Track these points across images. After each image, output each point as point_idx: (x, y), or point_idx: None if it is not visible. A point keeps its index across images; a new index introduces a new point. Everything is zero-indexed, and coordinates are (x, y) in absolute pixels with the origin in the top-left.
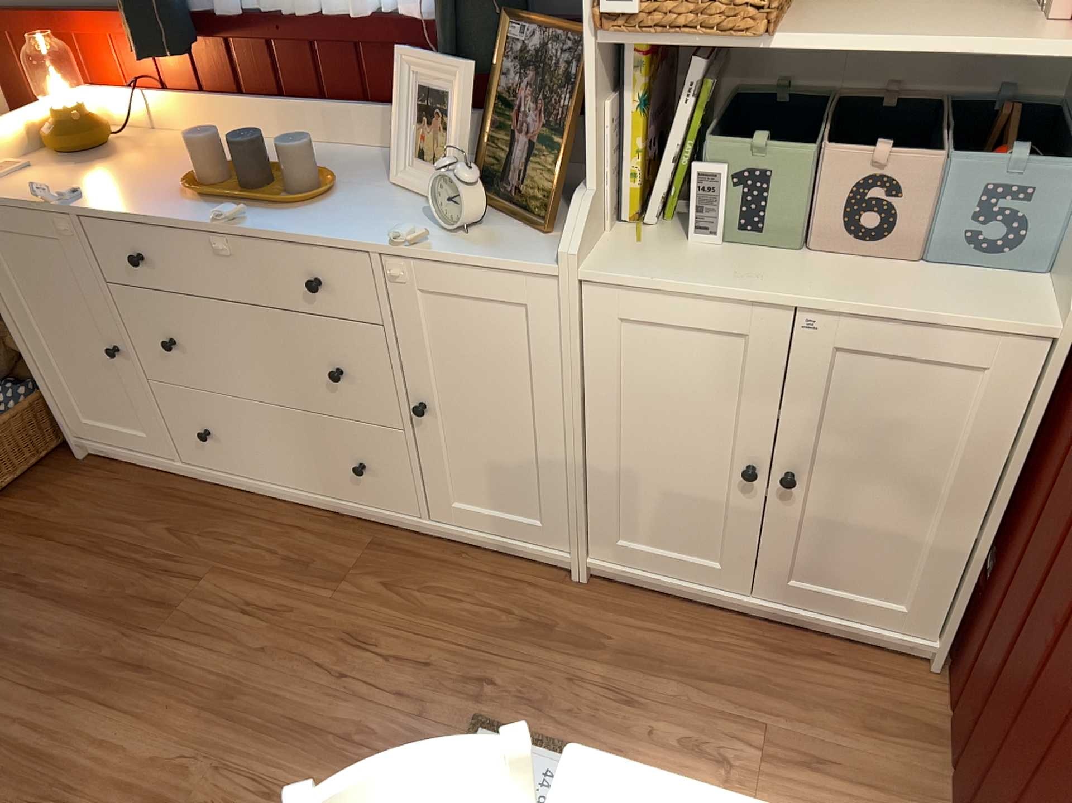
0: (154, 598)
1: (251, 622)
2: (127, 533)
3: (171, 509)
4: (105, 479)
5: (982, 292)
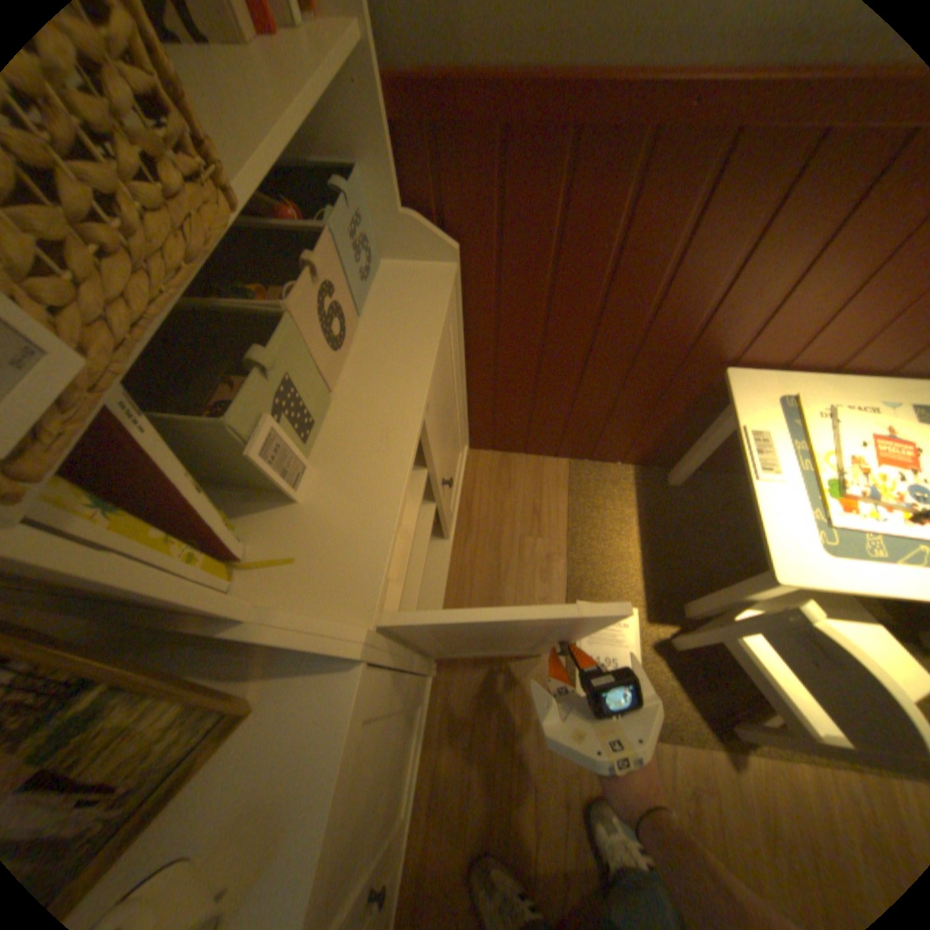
0: None
1: None
2: None
3: None
4: None
5: (403, 288)
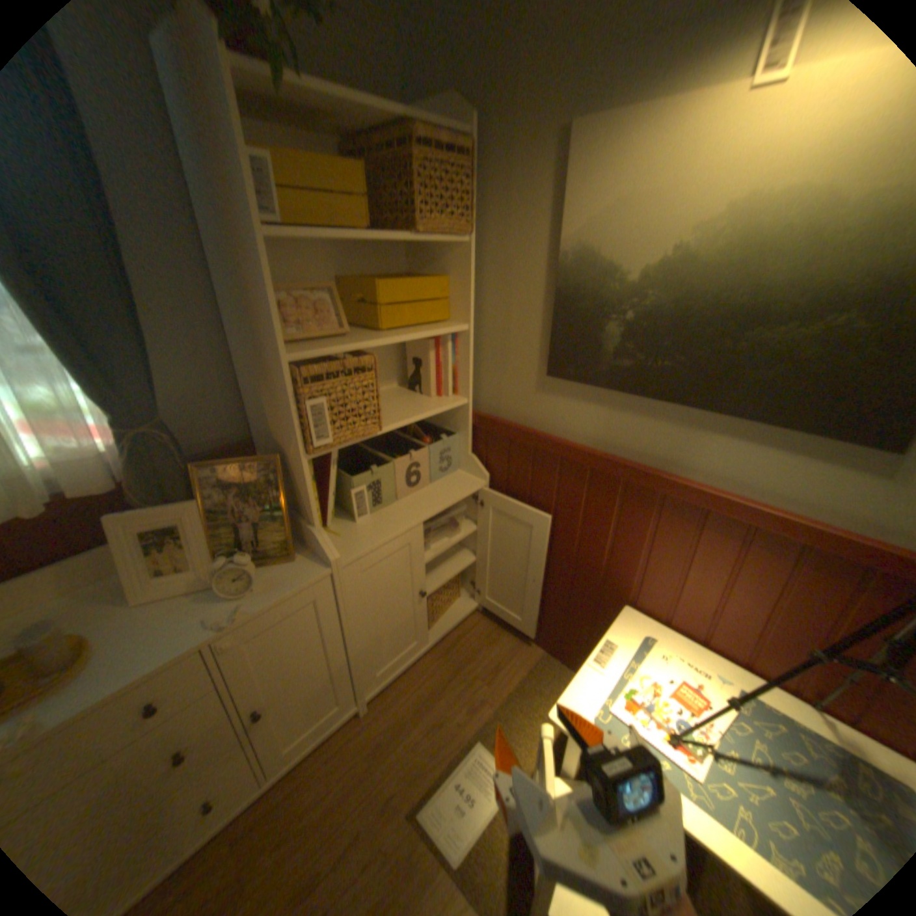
0: None
1: None
2: None
3: None
4: None
5: (456, 482)
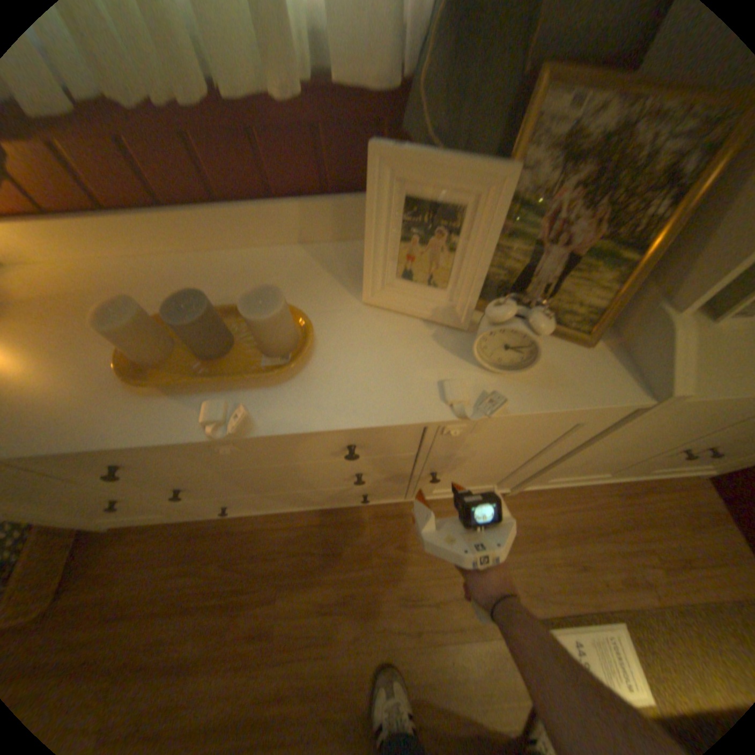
0: (246, 641)
1: (332, 627)
2: (185, 590)
3: (206, 552)
4: (132, 546)
5: None
